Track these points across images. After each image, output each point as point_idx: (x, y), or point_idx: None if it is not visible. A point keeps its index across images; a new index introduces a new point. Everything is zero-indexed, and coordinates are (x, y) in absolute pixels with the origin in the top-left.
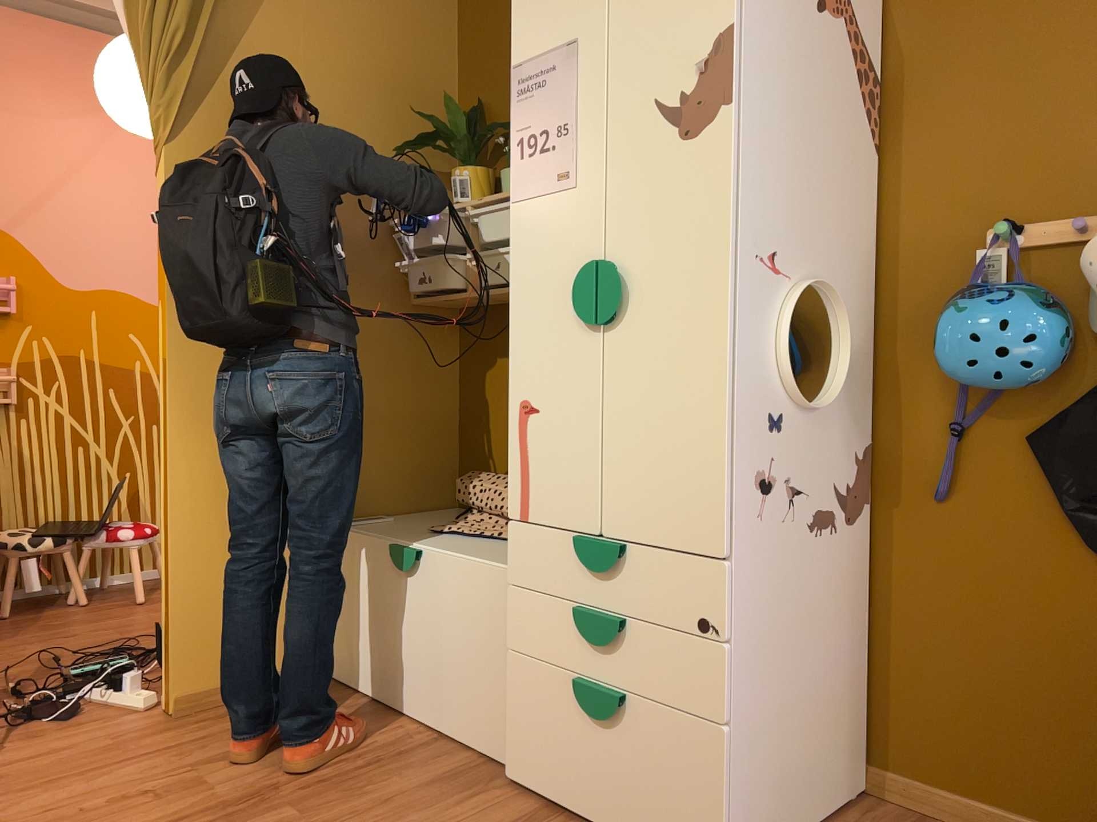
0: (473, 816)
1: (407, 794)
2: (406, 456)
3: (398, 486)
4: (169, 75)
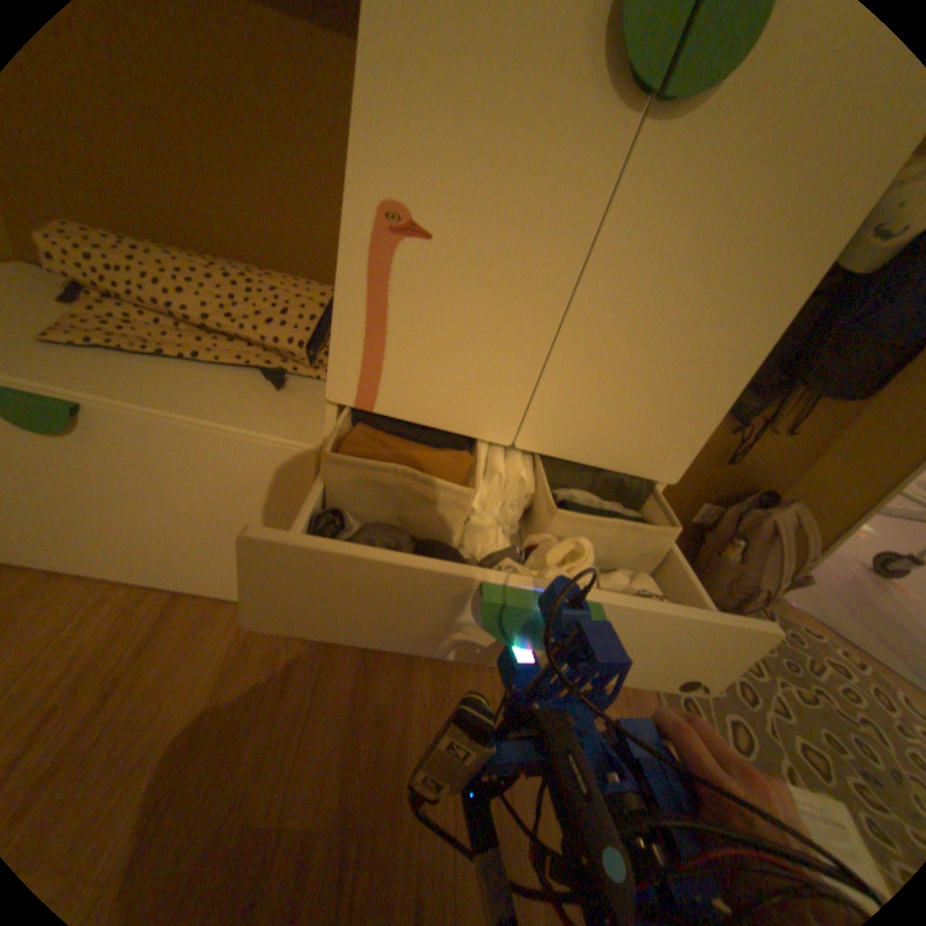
0: (311, 699)
1: (210, 715)
2: None
3: None
4: None
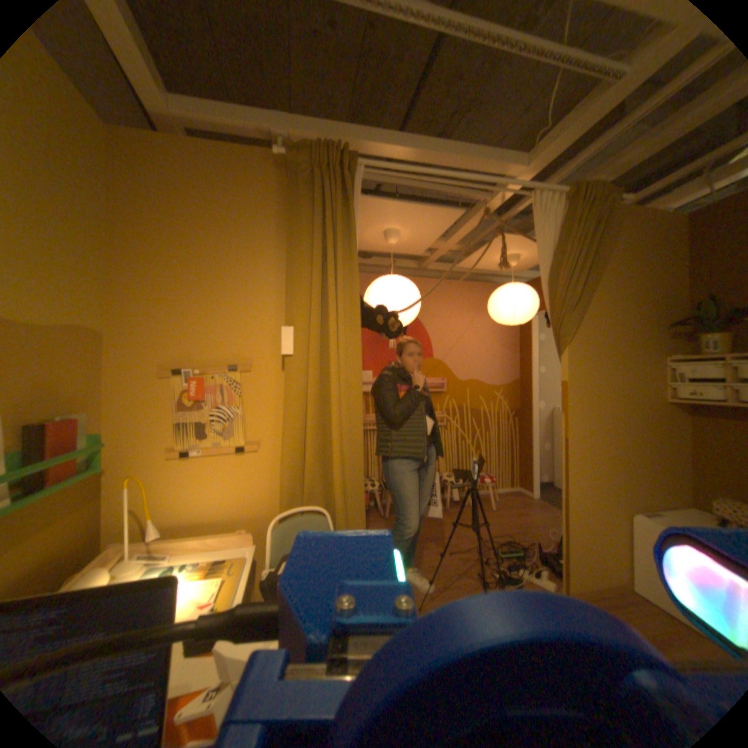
0: None
1: None
2: (667, 480)
3: (664, 495)
4: (569, 313)
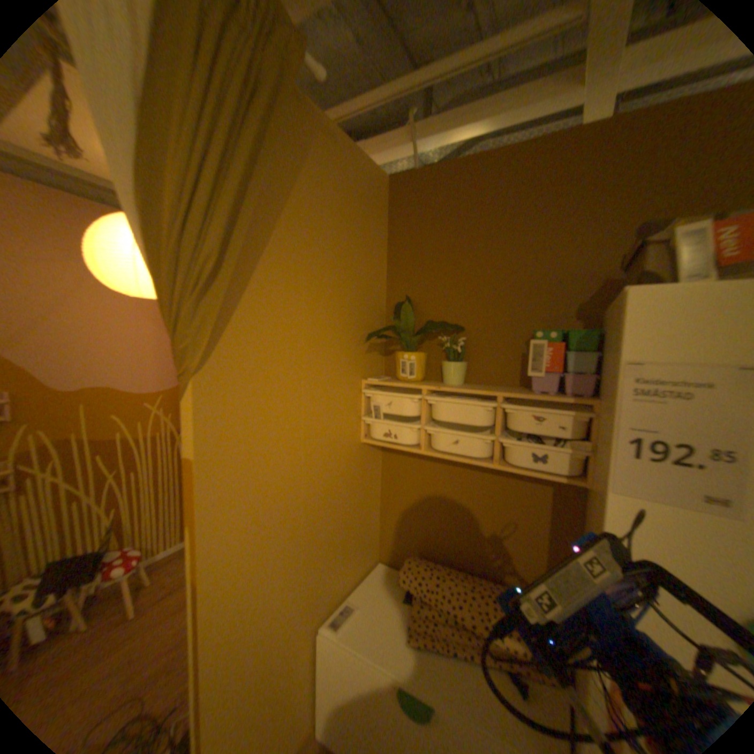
0: None
1: None
2: (359, 547)
3: (355, 570)
4: (197, 303)
